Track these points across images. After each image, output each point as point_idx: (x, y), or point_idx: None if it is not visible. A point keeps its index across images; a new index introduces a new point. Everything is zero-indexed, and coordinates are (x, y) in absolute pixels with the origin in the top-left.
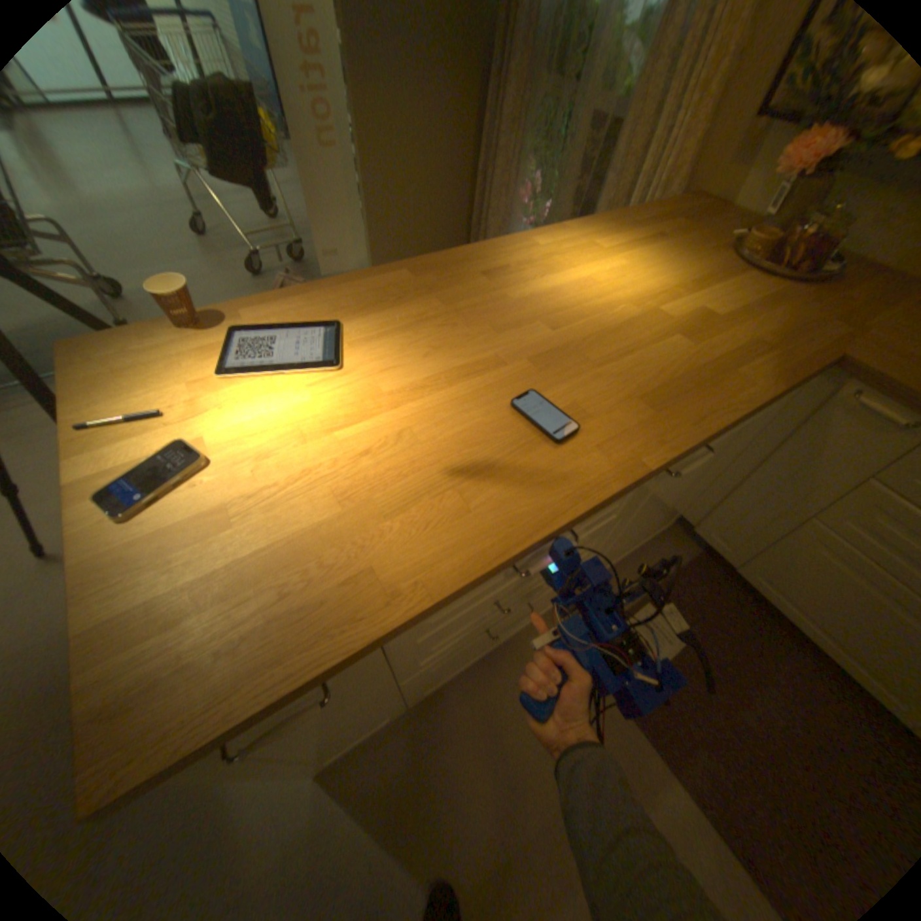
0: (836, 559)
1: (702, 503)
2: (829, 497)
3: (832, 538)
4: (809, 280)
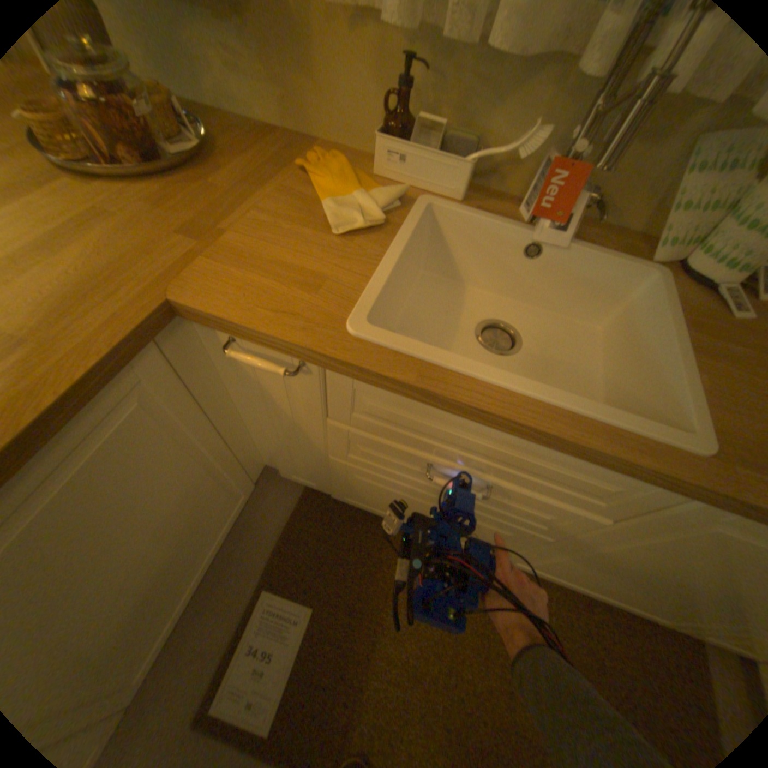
0: (369, 481)
1: (263, 455)
2: (319, 439)
3: (352, 468)
4: (150, 172)
